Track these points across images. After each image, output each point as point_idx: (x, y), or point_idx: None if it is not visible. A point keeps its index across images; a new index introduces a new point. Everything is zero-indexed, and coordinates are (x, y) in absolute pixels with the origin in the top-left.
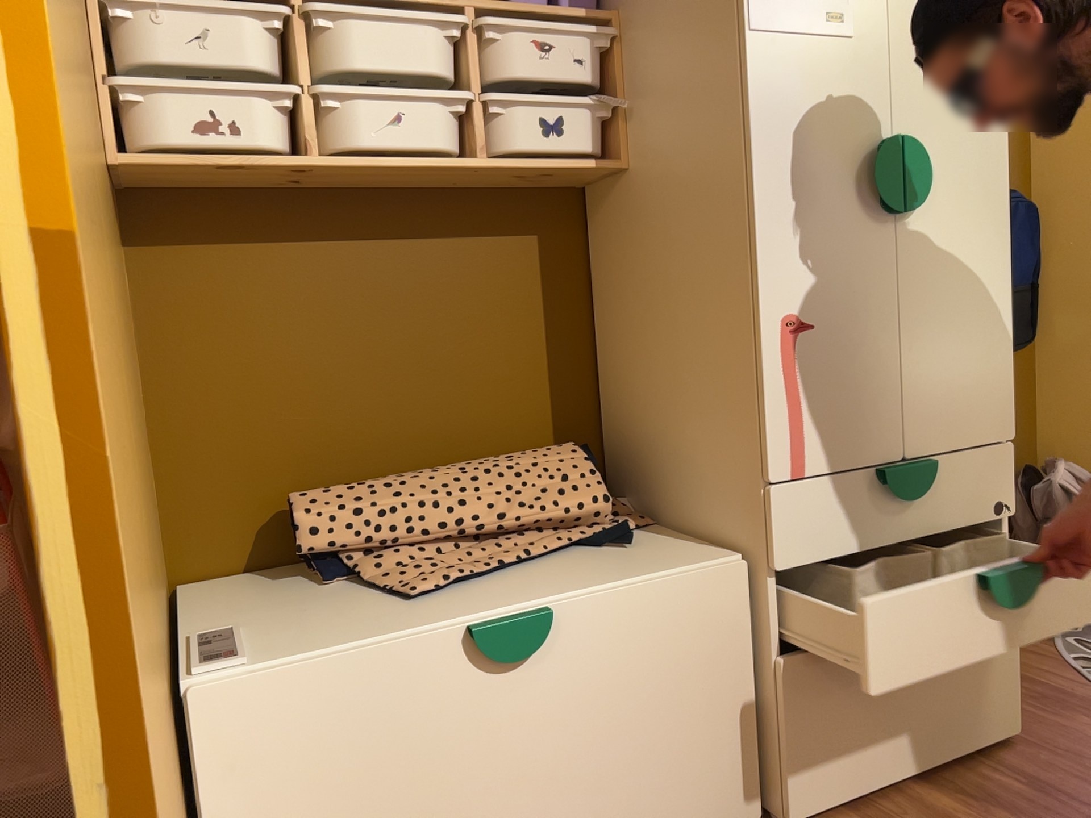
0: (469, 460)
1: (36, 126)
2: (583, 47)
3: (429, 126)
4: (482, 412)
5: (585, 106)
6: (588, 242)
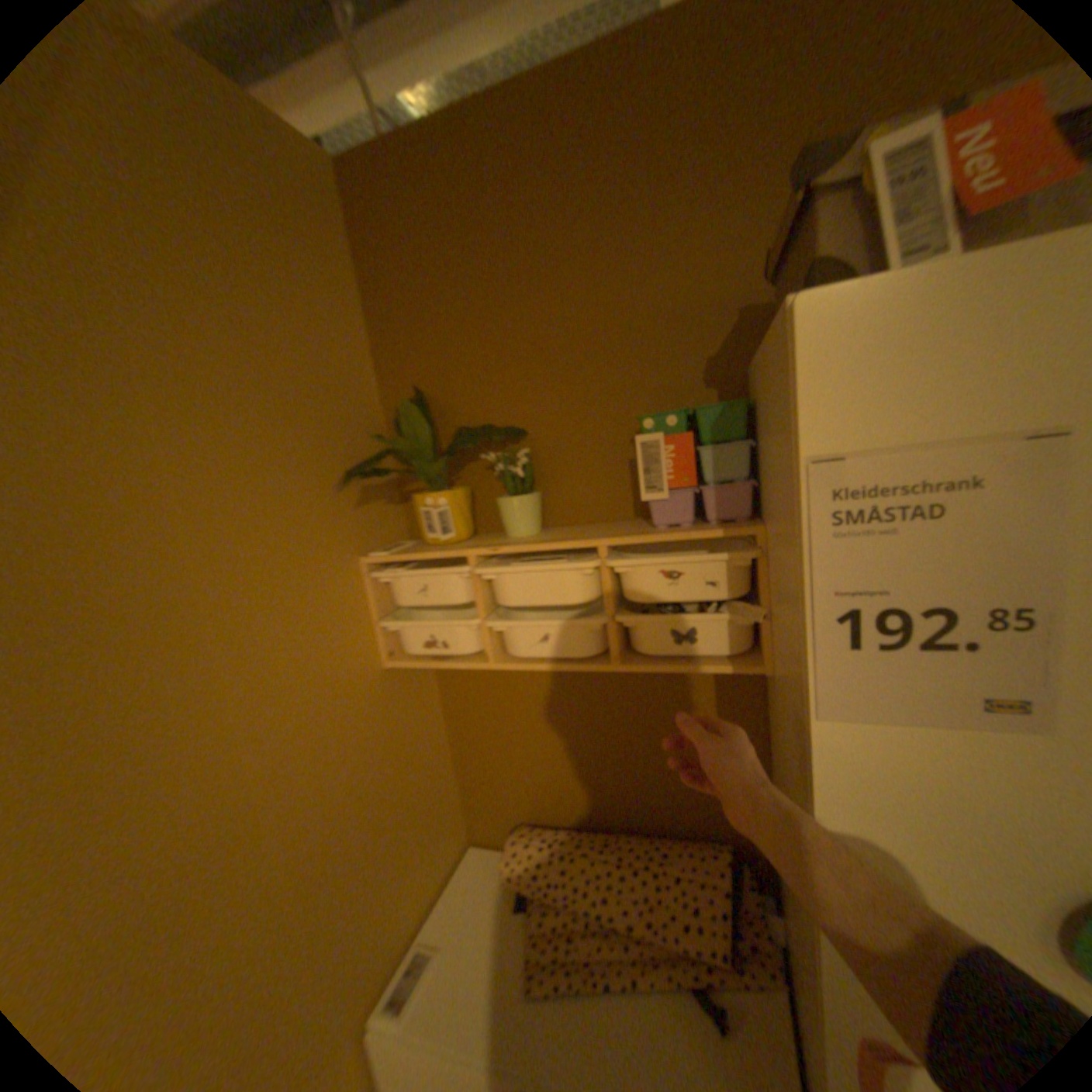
0: (635, 842)
1: None
2: (716, 568)
3: (569, 640)
4: (659, 797)
5: (719, 620)
6: (766, 684)
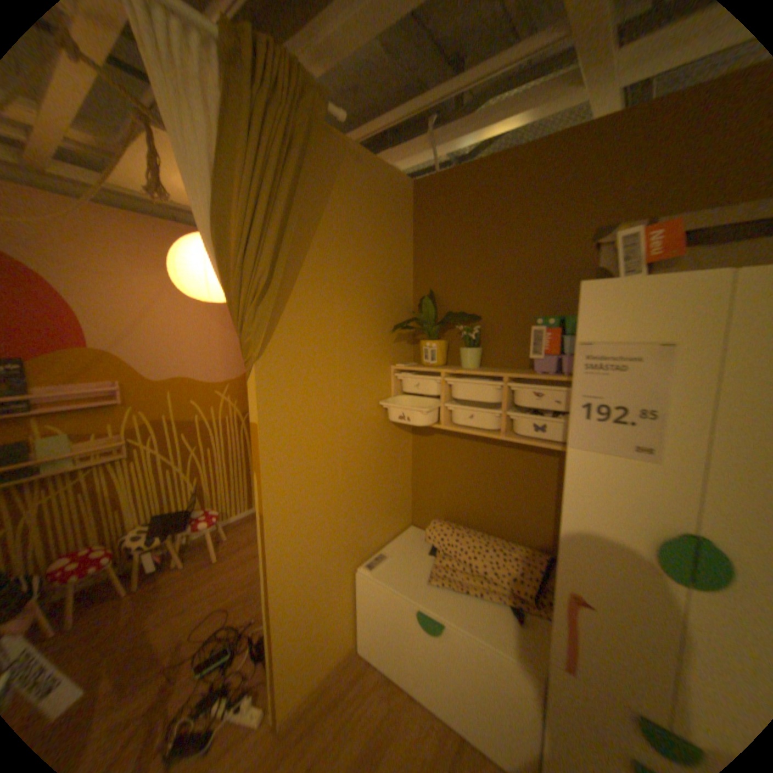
0: (498, 539)
1: (263, 492)
2: (560, 396)
3: (481, 420)
4: (516, 521)
5: (557, 422)
6: None
